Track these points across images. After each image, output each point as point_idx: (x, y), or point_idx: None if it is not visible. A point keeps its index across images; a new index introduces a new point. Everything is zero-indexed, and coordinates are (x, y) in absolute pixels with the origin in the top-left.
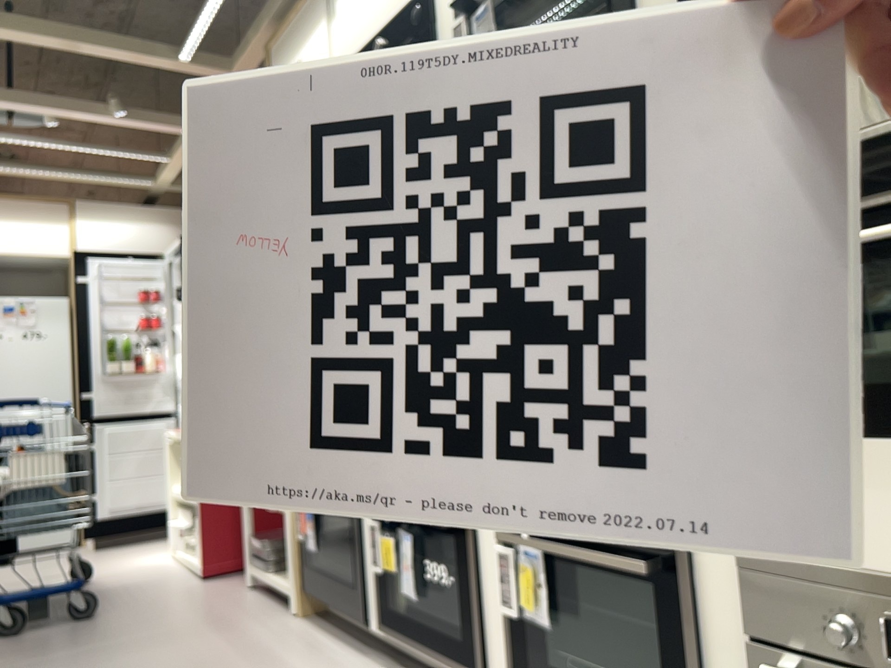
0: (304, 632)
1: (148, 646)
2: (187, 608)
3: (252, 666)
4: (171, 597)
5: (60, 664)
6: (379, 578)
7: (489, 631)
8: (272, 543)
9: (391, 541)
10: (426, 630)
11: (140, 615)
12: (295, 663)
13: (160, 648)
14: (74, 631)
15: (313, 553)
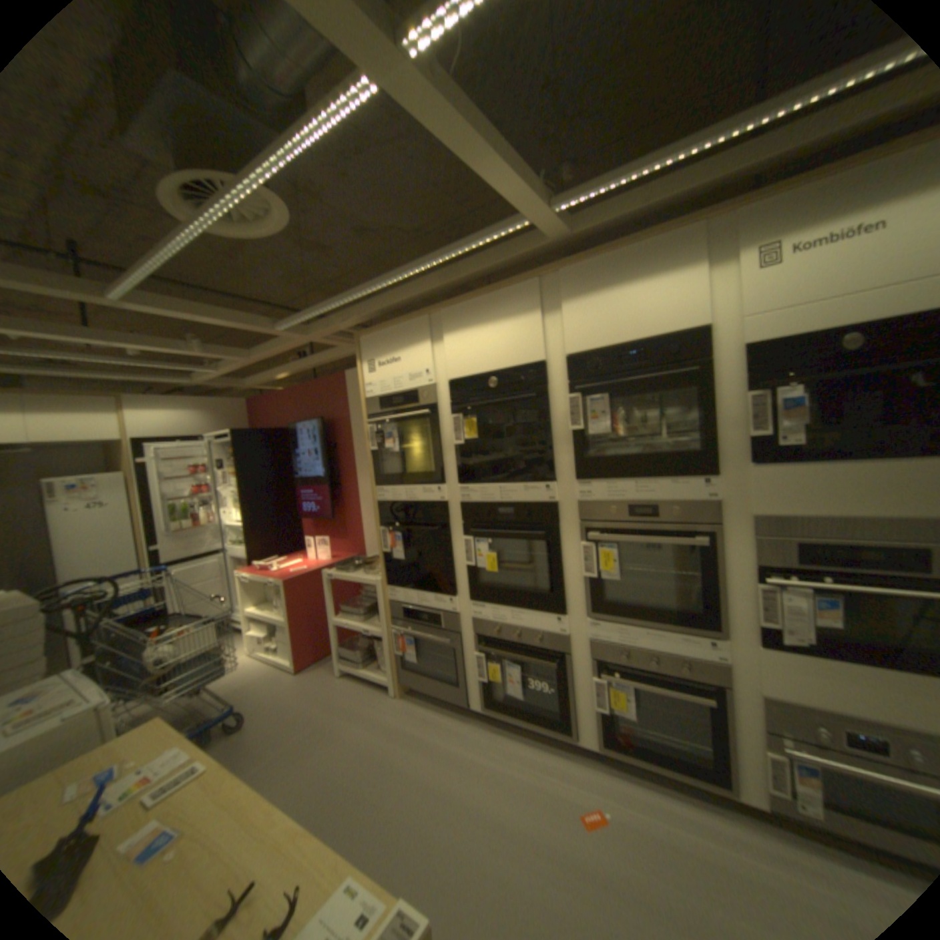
0: (411, 712)
1: (312, 748)
2: (308, 707)
3: (402, 749)
4: (284, 698)
5: (259, 782)
6: (482, 685)
7: (578, 718)
8: (359, 653)
9: (497, 668)
10: (525, 715)
11: (277, 721)
12: (428, 740)
13: (323, 749)
14: (238, 748)
15: (406, 663)
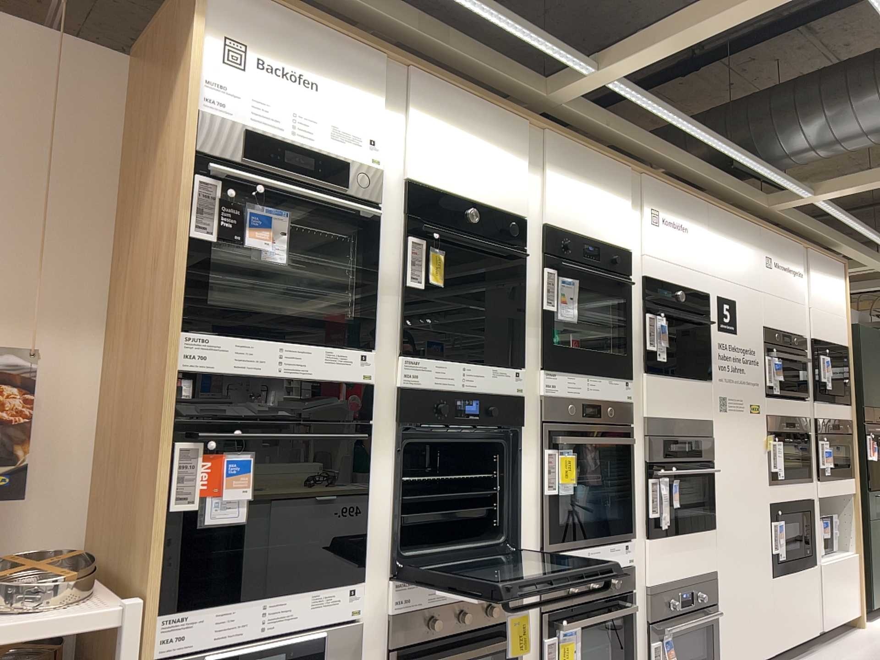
0: None
1: None
2: None
3: None
4: None
5: None
6: None
7: None
8: None
9: None
10: None
11: None
12: None
13: None
14: None
15: None
